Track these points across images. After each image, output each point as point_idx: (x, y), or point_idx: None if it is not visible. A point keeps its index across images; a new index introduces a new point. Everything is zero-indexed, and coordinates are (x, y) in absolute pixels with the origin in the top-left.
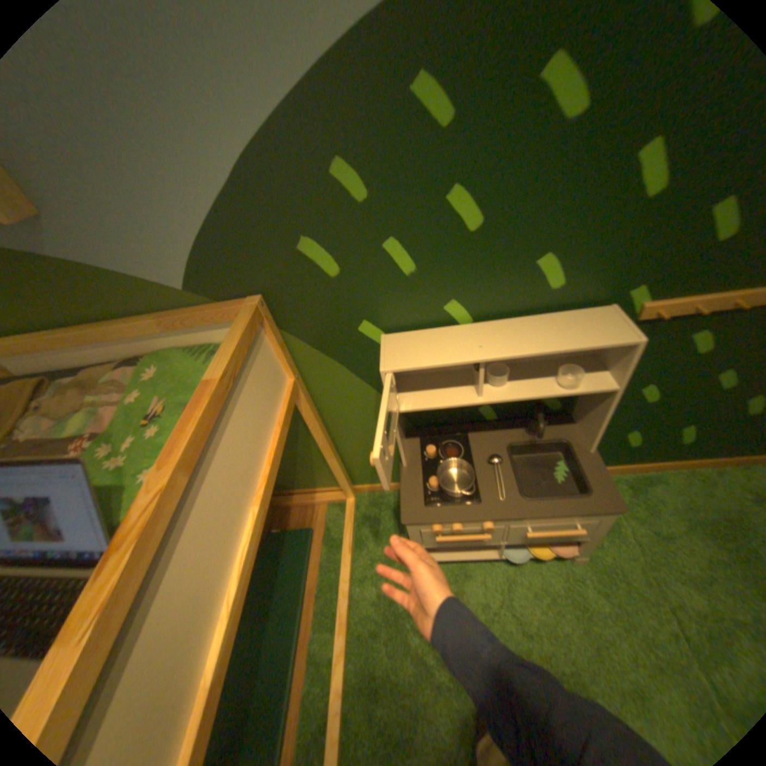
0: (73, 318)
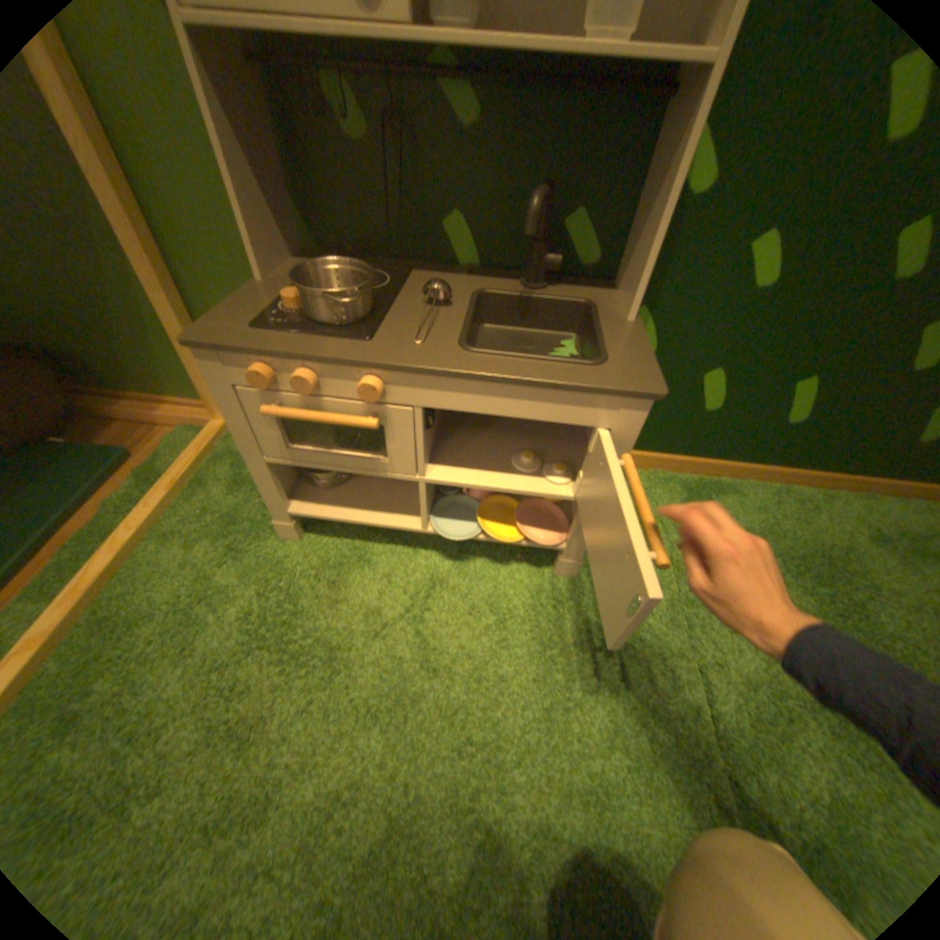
0: None
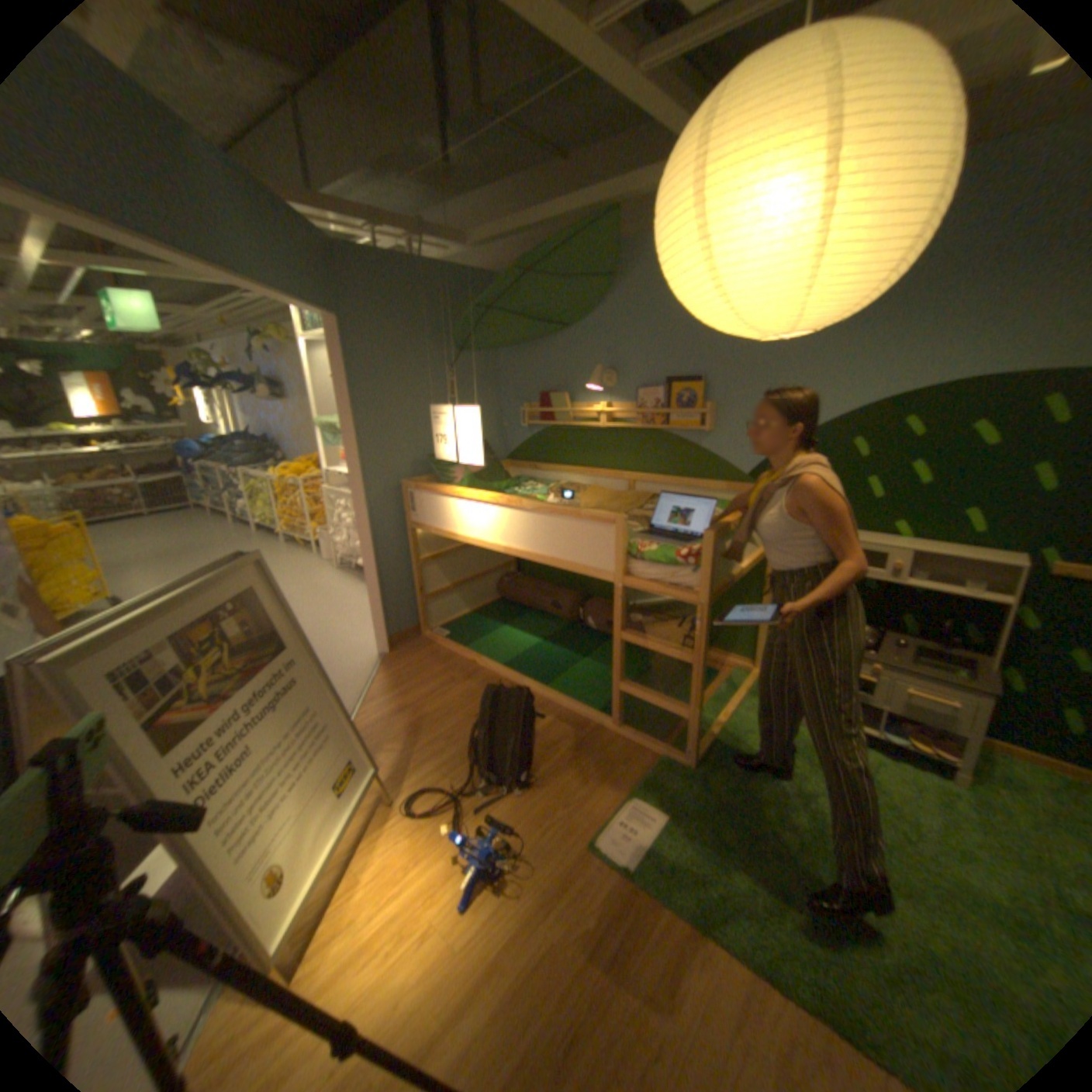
0: (683, 475)
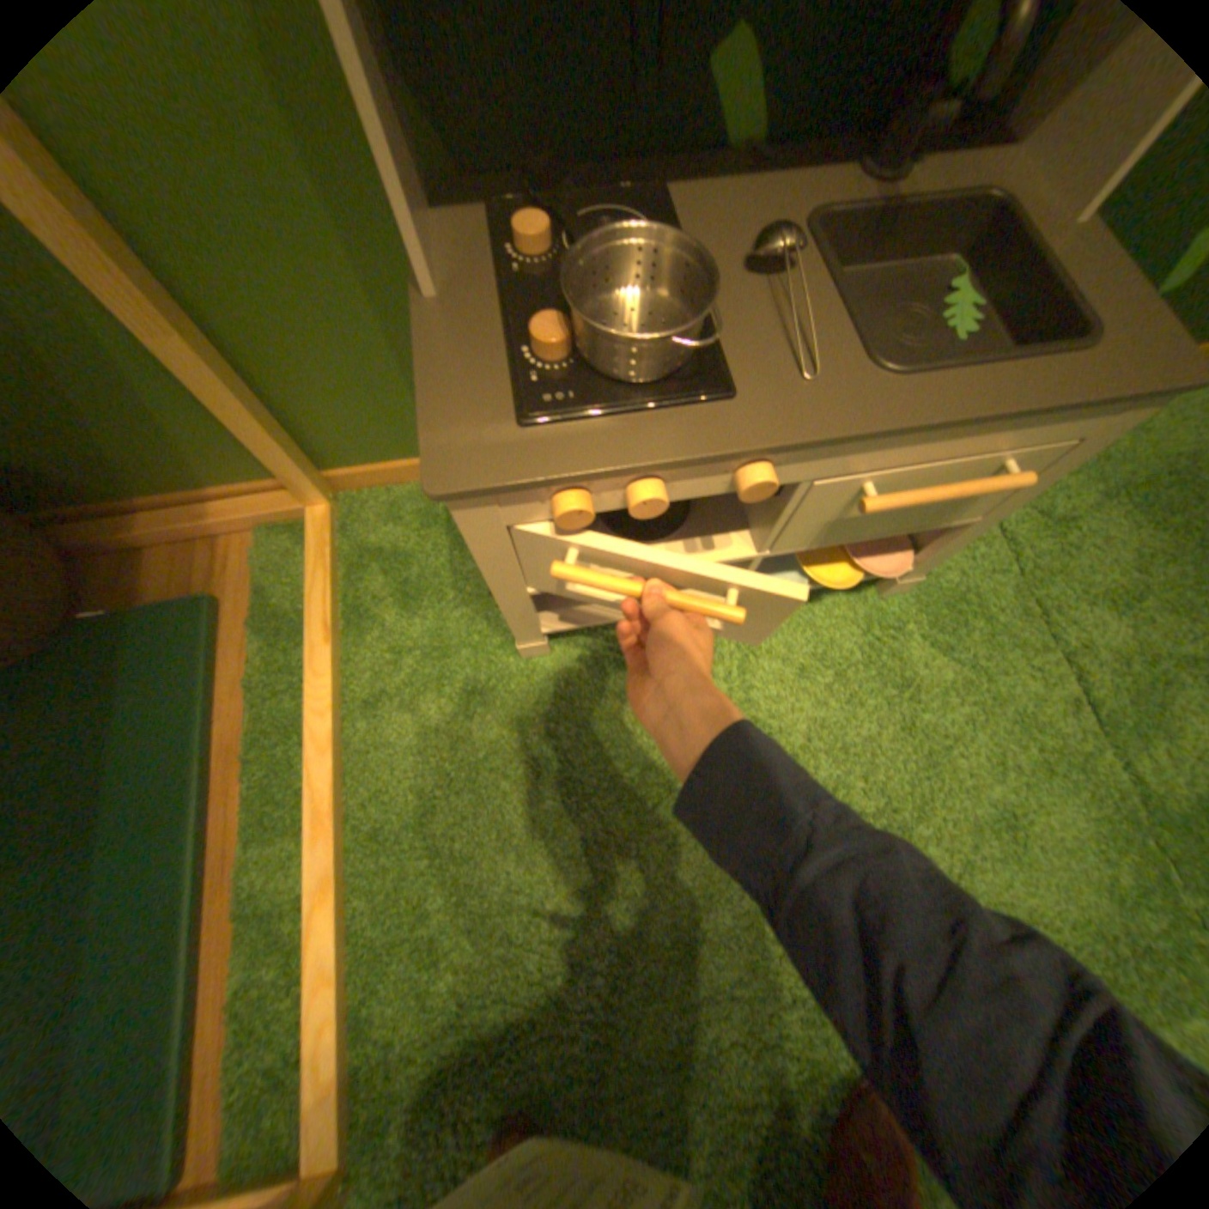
0: None
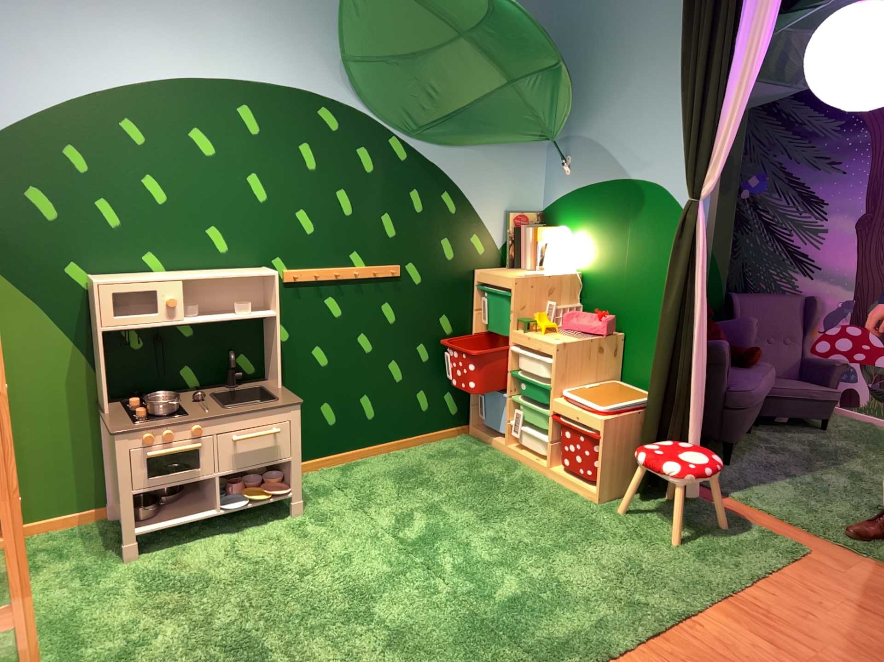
0: None
